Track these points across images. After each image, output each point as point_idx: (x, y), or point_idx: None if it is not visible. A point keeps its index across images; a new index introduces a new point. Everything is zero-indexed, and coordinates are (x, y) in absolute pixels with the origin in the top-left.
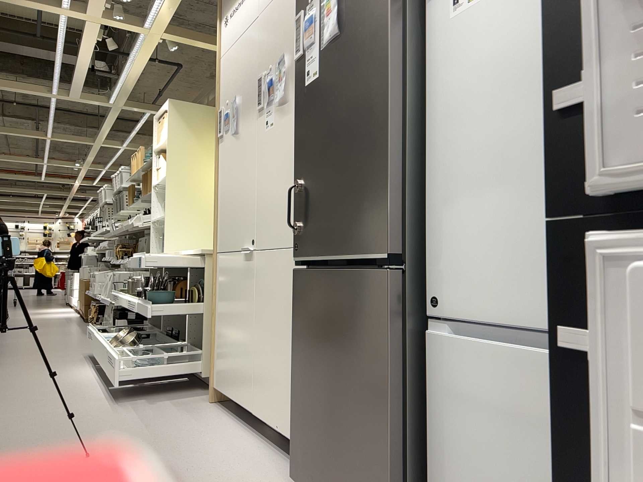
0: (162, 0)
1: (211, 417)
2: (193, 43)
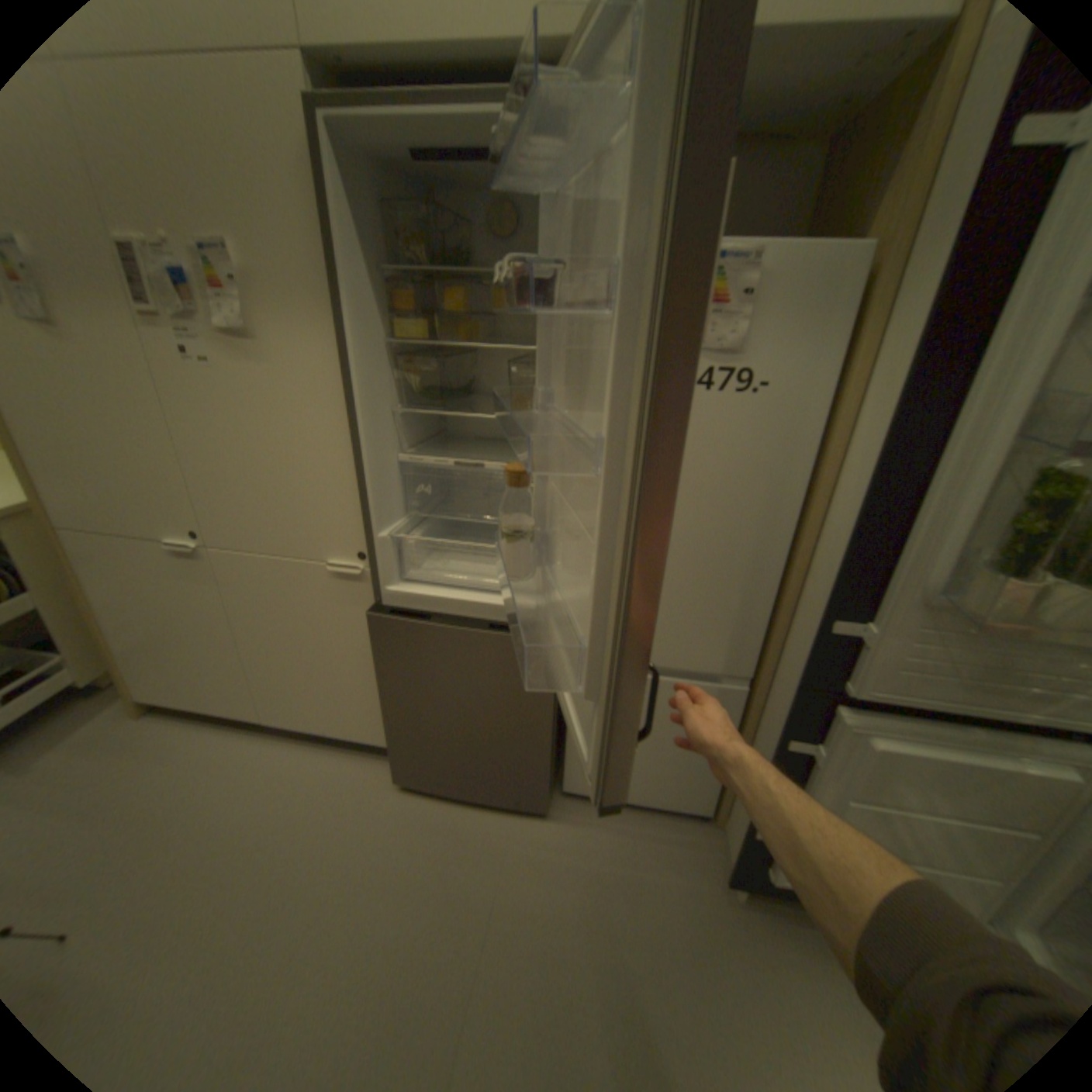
0: None
1: (173, 744)
2: None
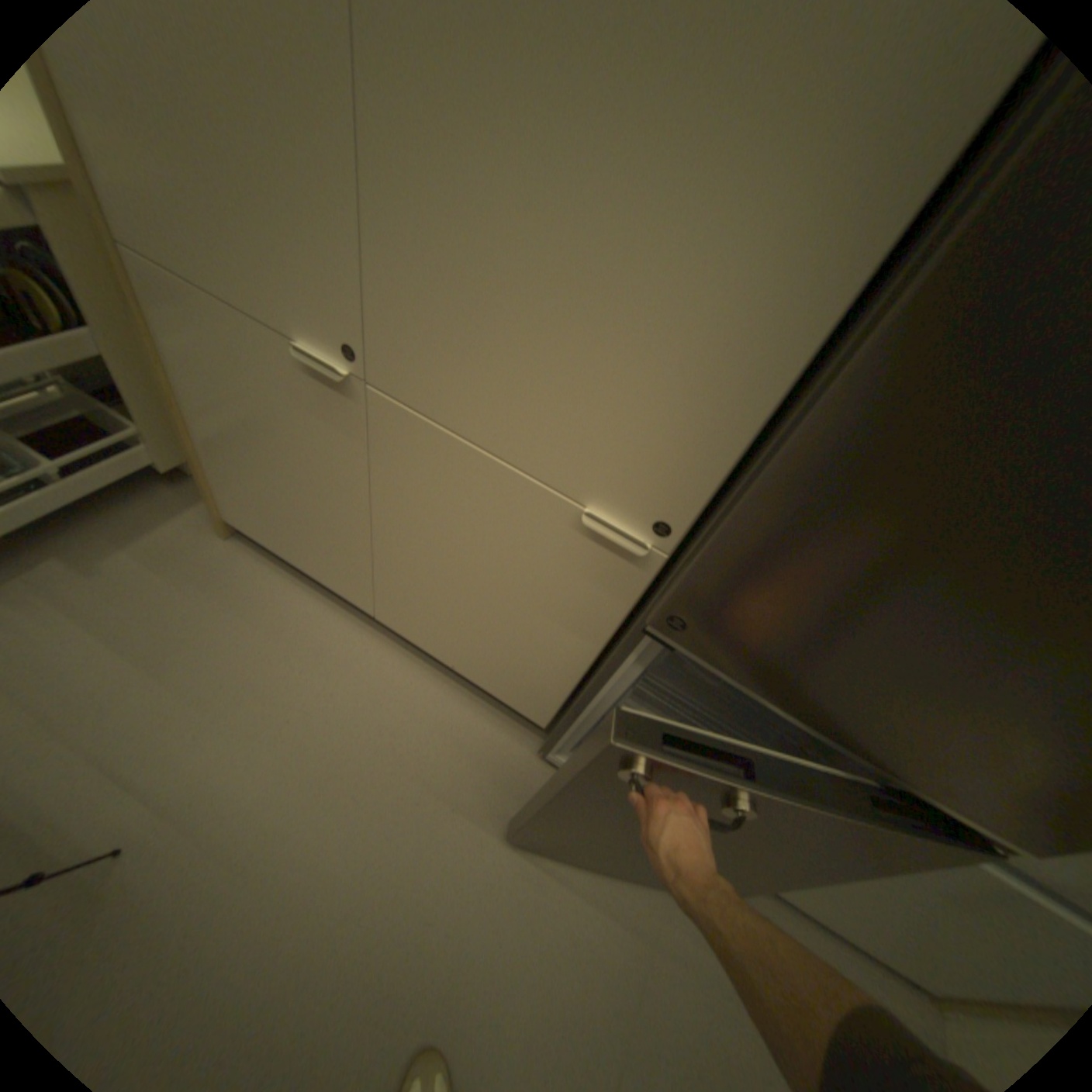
0: None
1: (266, 596)
2: None
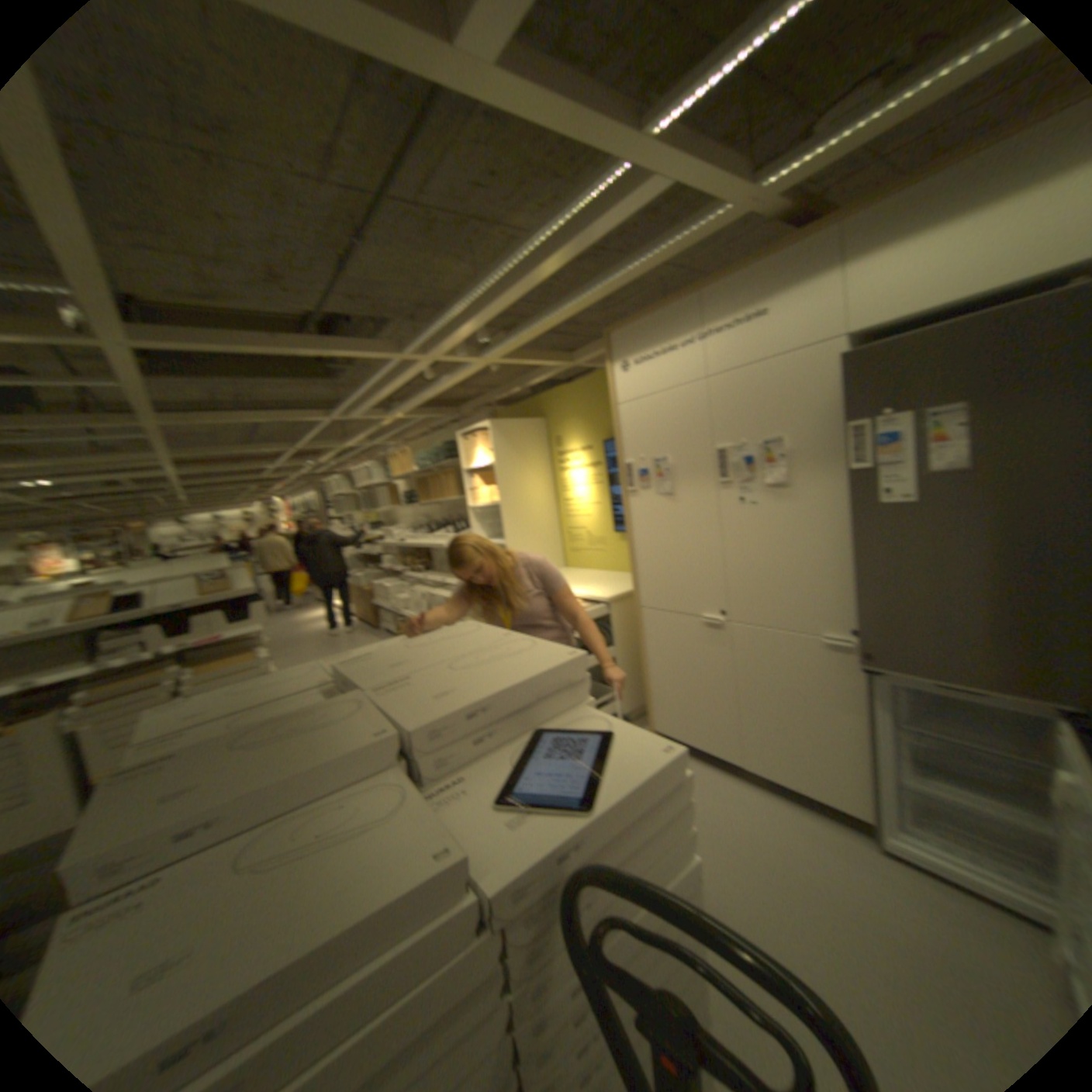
0: (521, 334)
1: None
2: (525, 363)
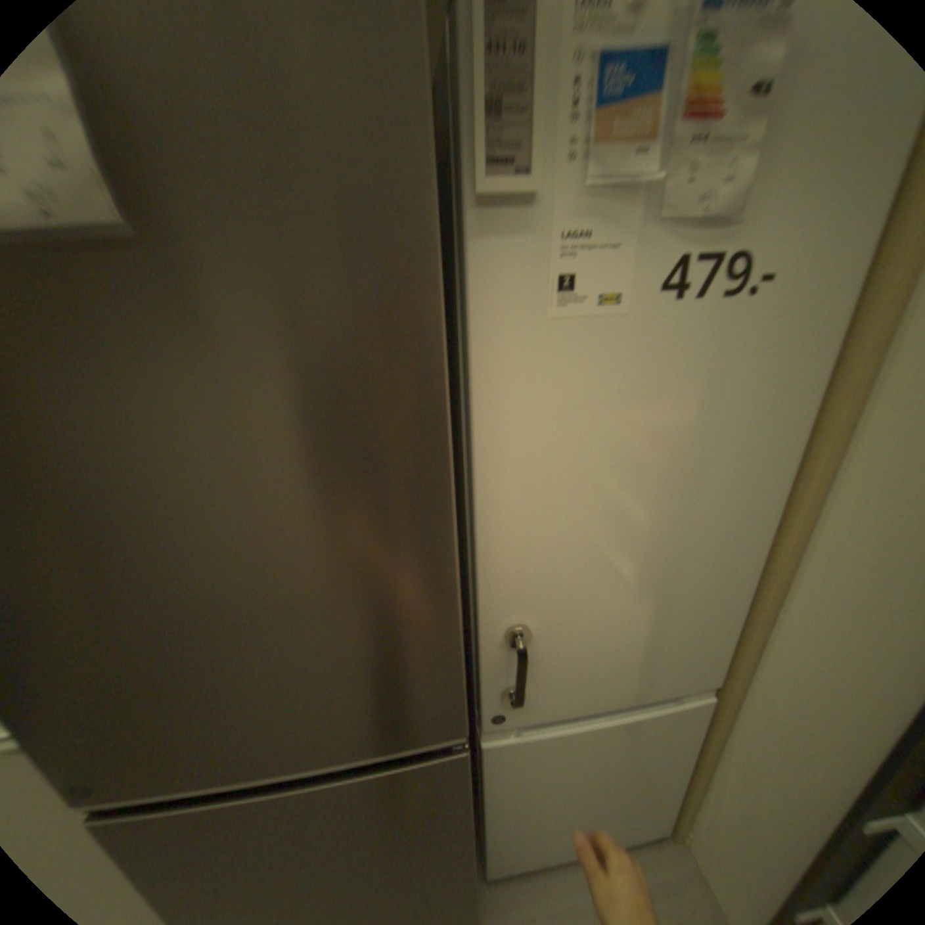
0: None
1: None
2: None
